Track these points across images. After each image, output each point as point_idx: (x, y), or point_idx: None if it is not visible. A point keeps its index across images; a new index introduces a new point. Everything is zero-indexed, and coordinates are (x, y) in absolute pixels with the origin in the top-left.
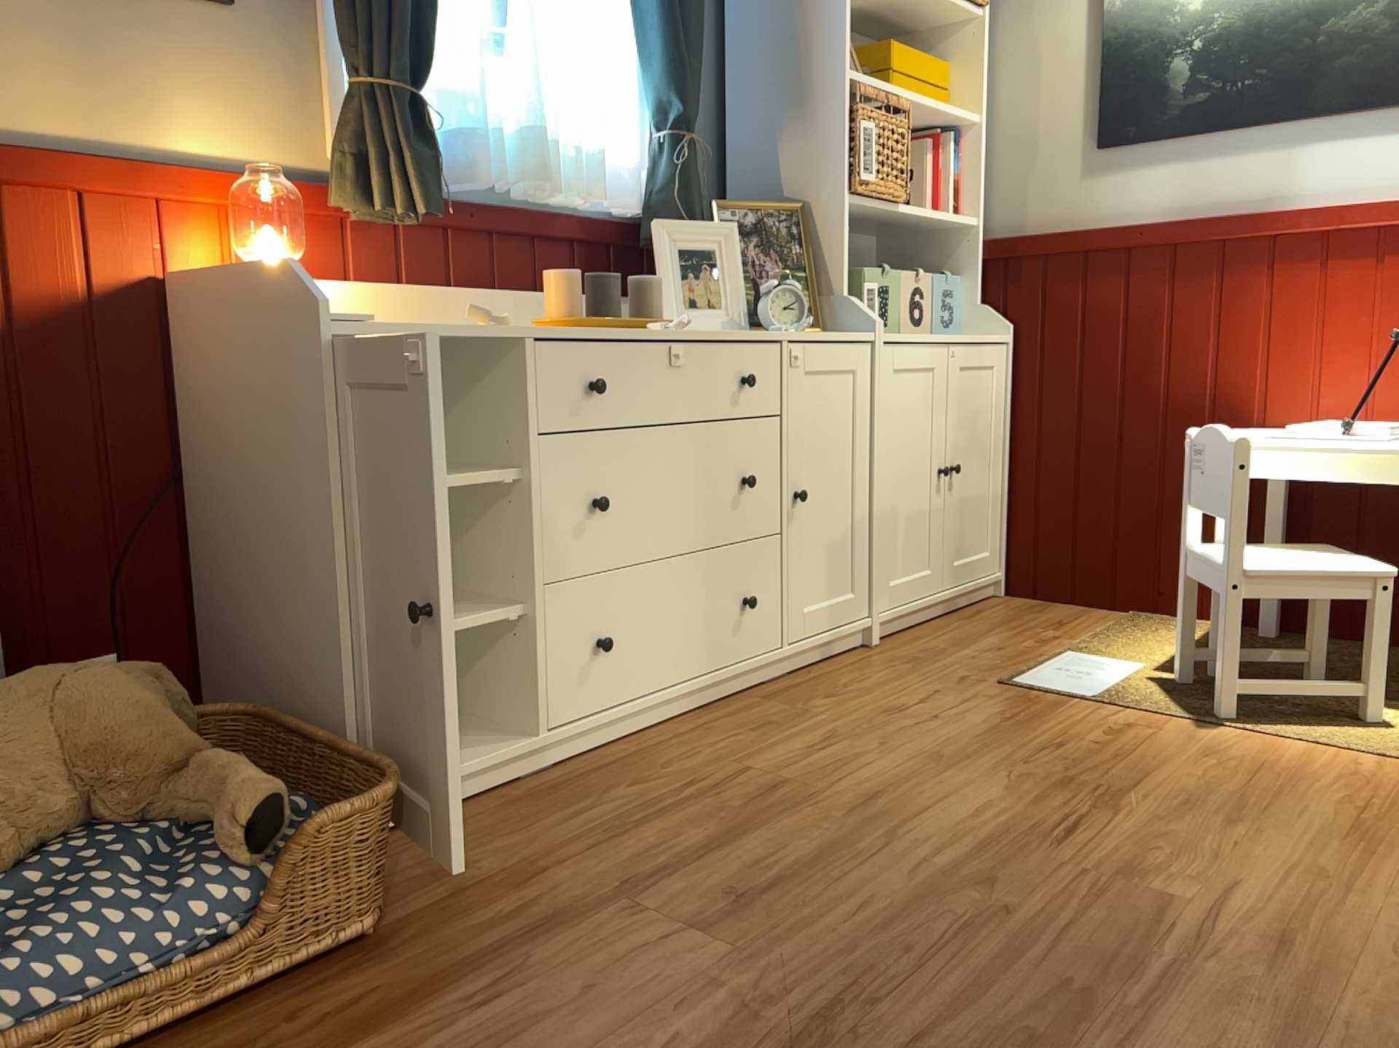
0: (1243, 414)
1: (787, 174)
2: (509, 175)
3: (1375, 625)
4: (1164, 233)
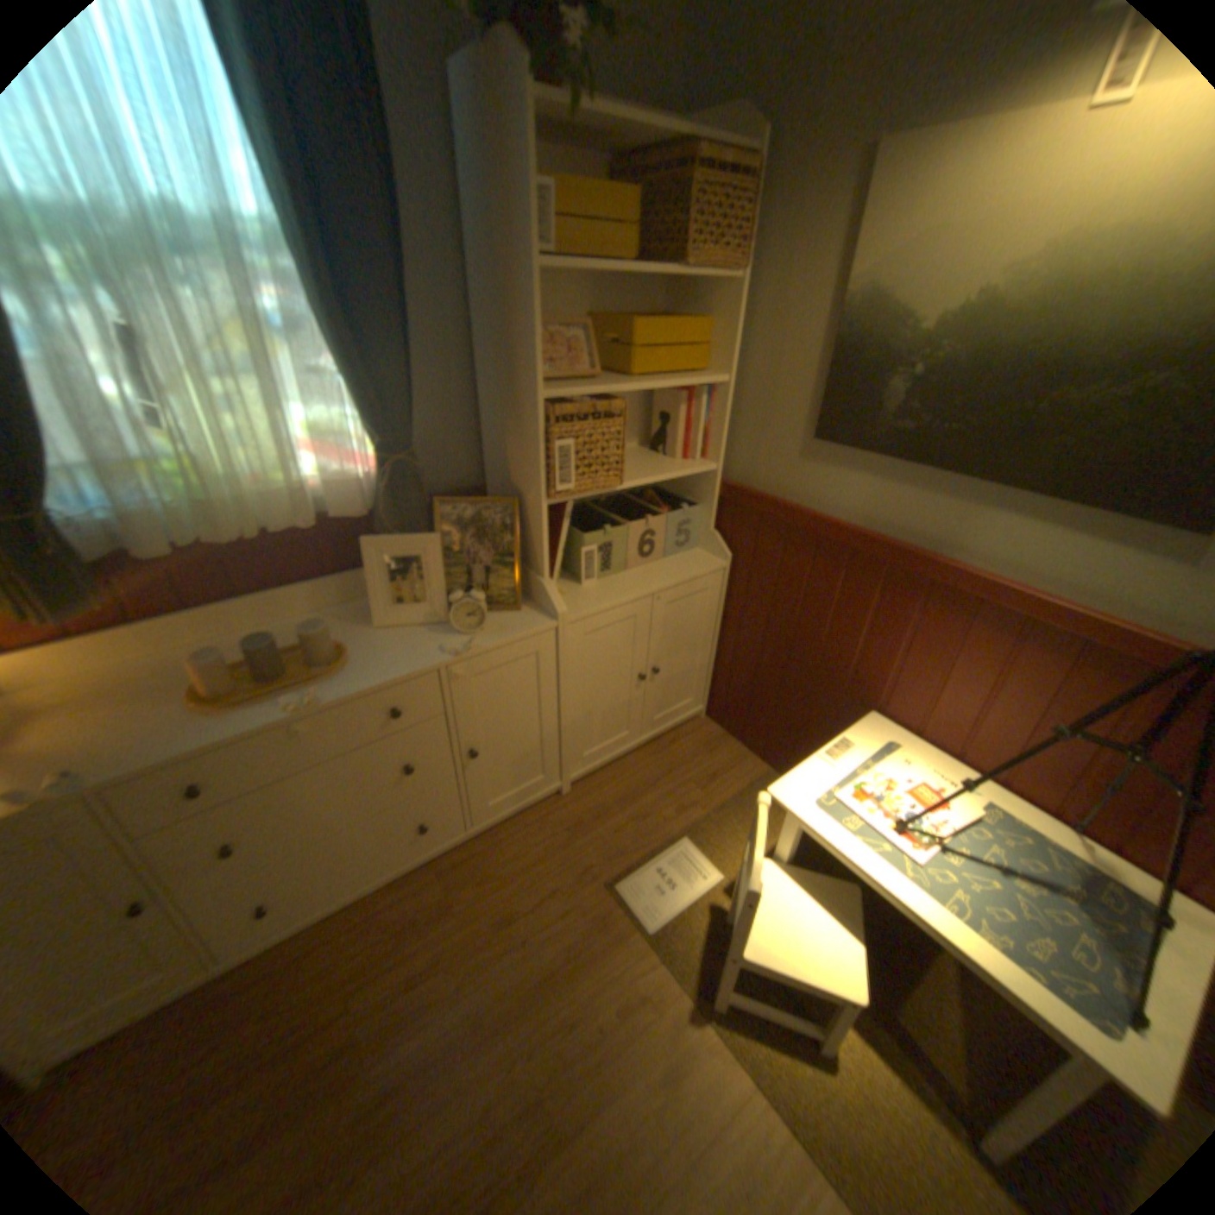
0: (873, 699)
1: (512, 465)
2: (207, 525)
3: (843, 1023)
4: (849, 540)
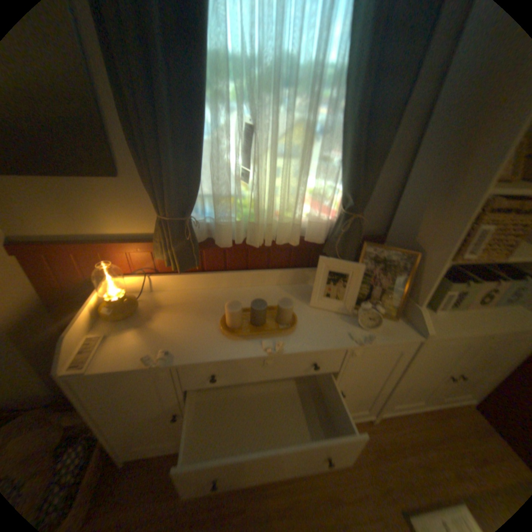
0: None
1: (423, 231)
2: (249, 235)
3: None
4: None
